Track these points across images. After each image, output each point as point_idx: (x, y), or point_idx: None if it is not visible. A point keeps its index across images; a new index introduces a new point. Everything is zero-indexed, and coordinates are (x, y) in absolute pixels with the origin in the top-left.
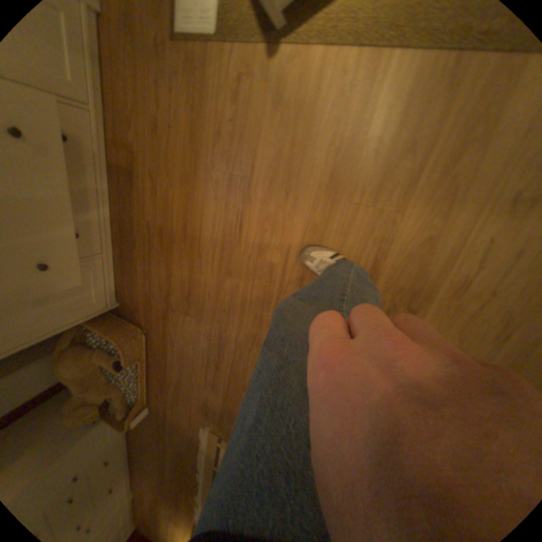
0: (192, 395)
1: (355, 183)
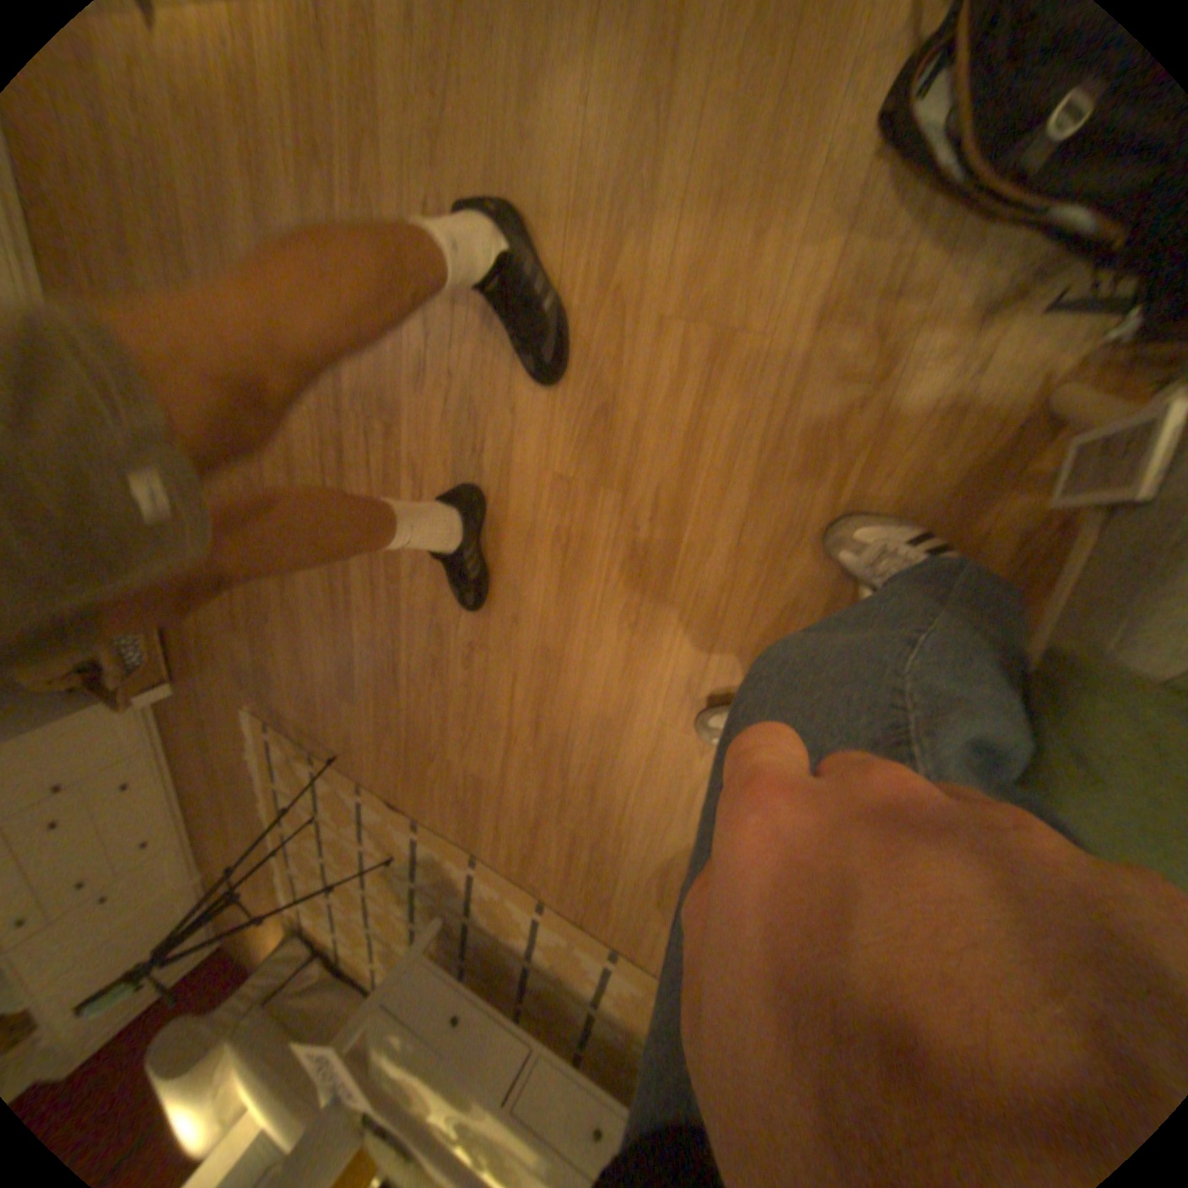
0: (214, 648)
1: (276, 221)
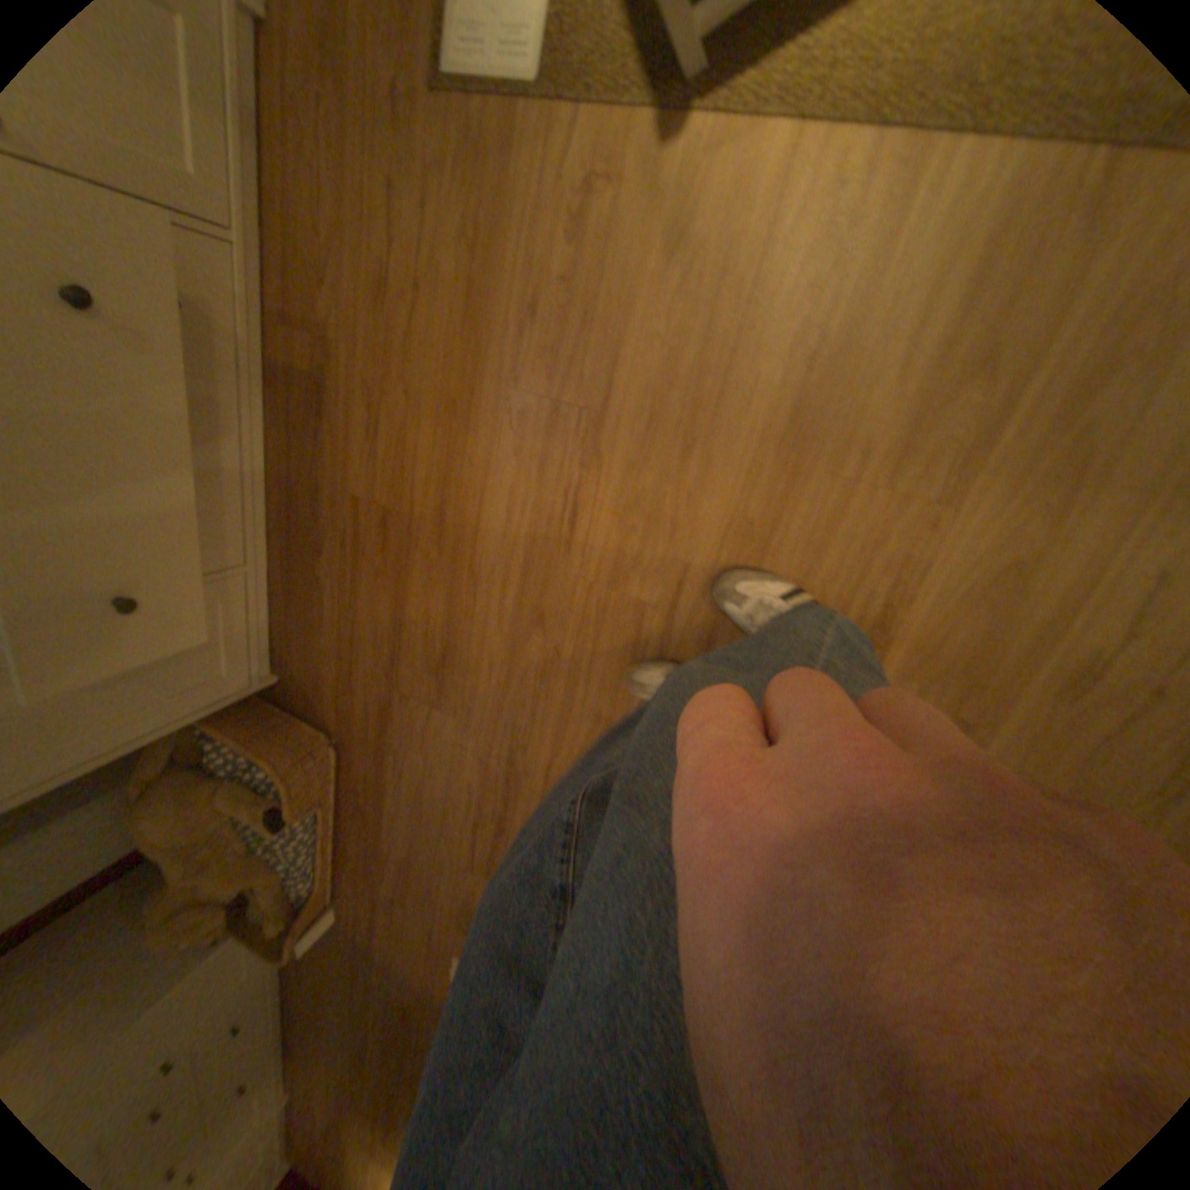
0: (439, 887)
1: (848, 435)
